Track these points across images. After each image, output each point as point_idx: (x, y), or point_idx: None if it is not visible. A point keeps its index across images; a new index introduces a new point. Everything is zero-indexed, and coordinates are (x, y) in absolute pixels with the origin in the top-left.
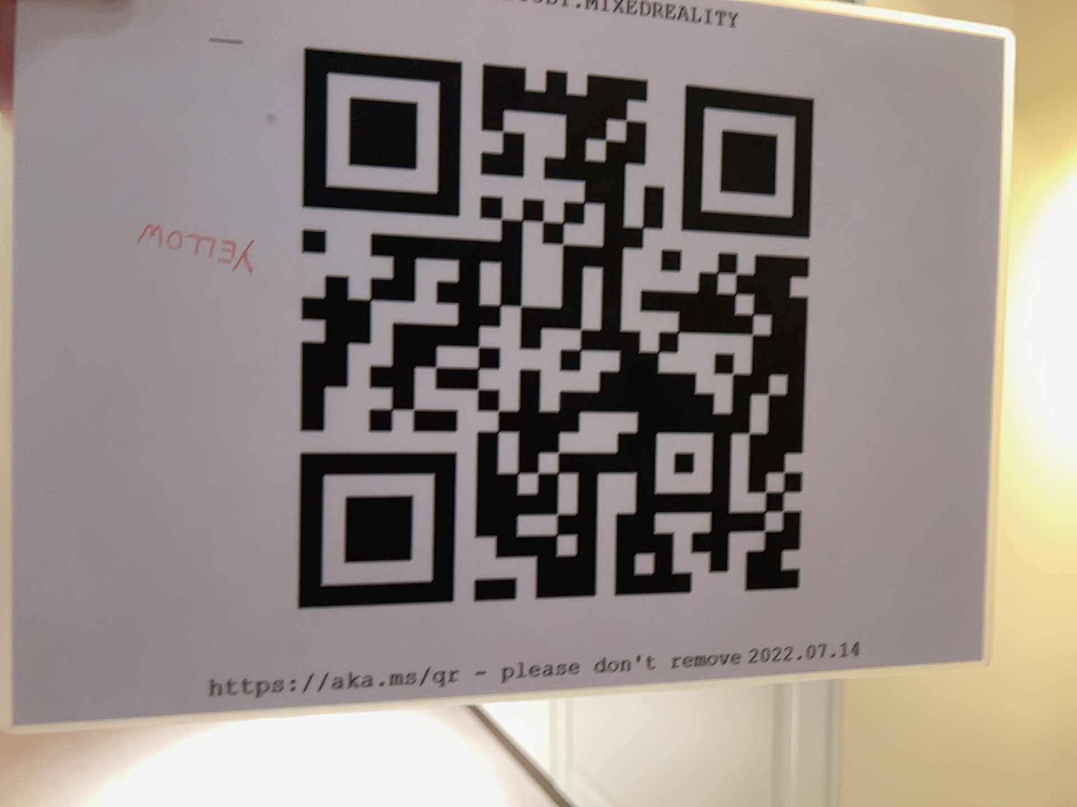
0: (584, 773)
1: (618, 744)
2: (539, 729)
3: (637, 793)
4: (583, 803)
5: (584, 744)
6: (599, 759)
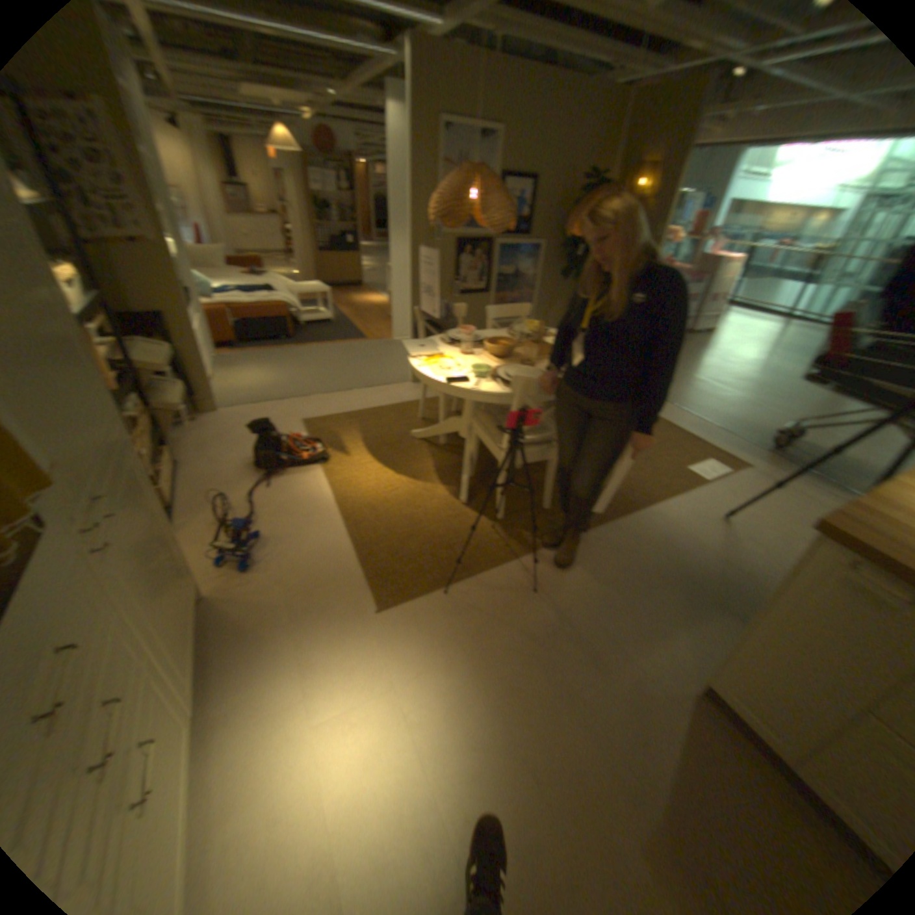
0: (182, 690)
1: (175, 647)
2: (179, 738)
3: (180, 644)
4: (187, 698)
5: (178, 682)
6: (179, 669)
